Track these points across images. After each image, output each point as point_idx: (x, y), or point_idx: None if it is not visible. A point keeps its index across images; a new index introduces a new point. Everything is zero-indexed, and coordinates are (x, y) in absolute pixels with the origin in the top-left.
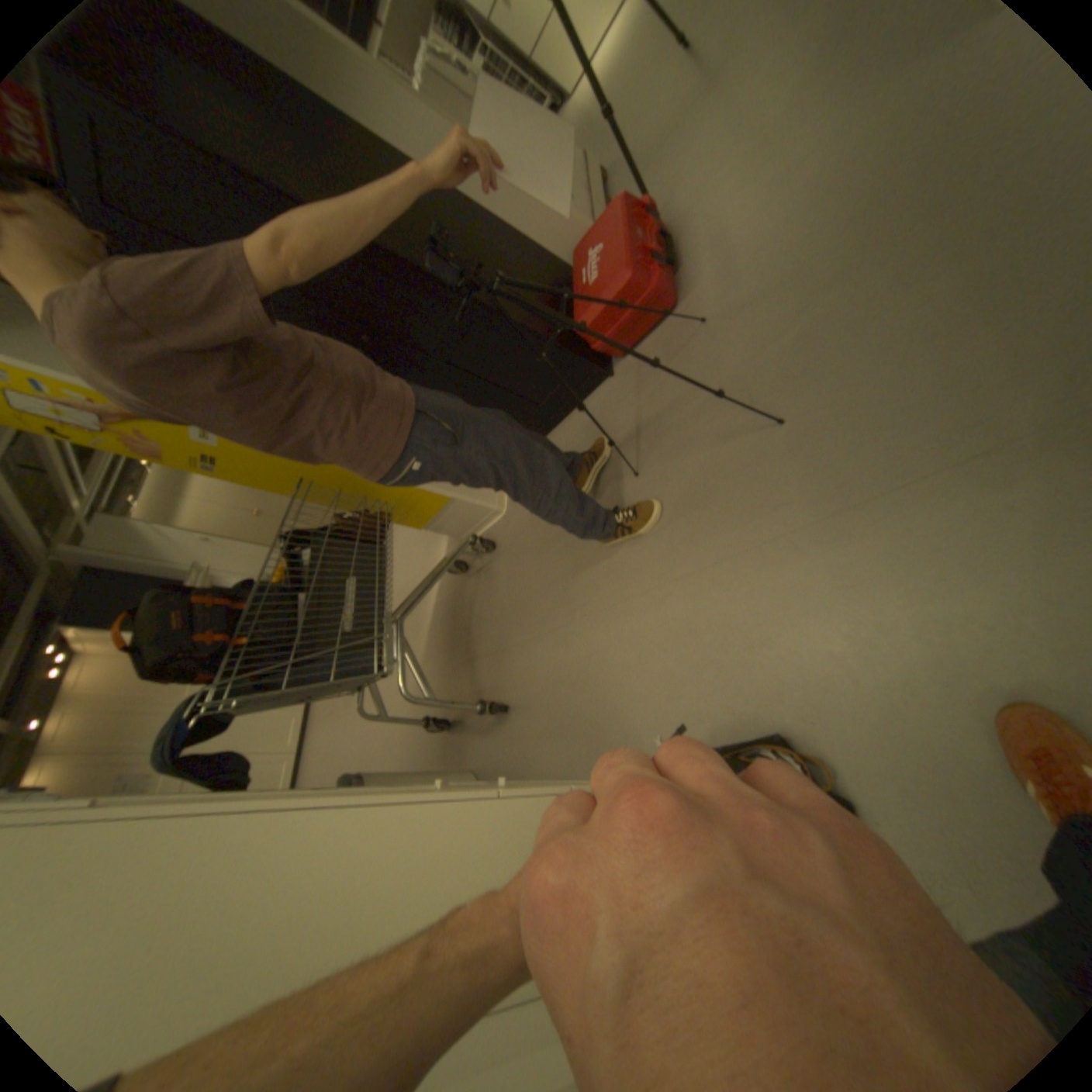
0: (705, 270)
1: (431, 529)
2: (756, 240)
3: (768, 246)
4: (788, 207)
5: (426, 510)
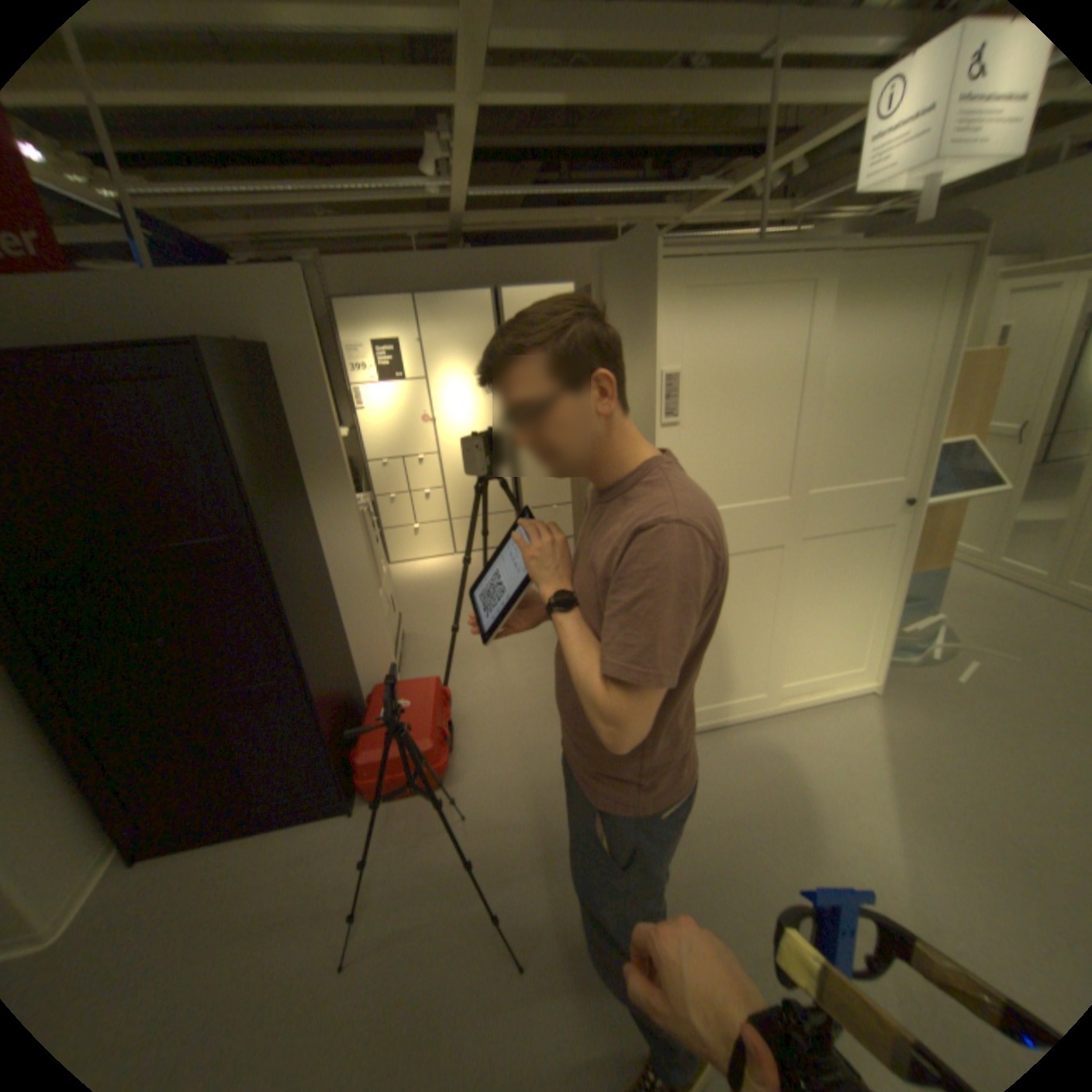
0: (468, 774)
1: None
2: (512, 780)
3: (520, 791)
4: (538, 773)
5: None
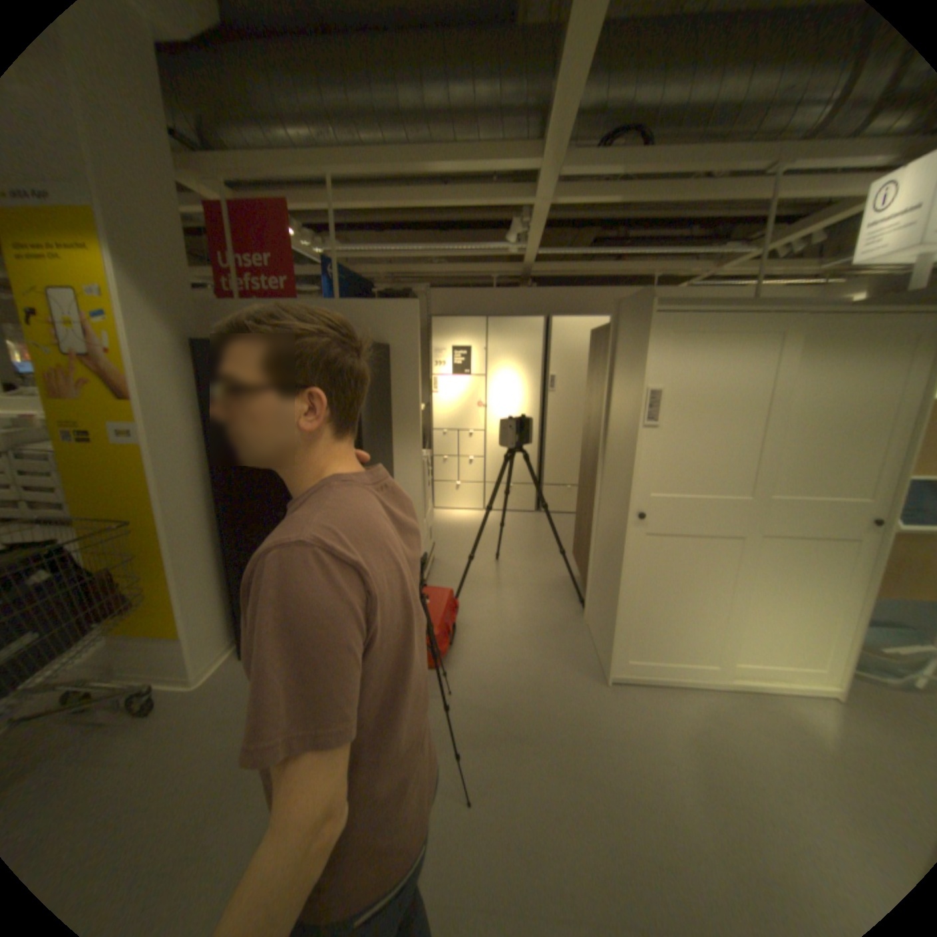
0: (460, 665)
1: (108, 639)
2: (492, 678)
3: (496, 688)
4: (512, 679)
5: (140, 625)
